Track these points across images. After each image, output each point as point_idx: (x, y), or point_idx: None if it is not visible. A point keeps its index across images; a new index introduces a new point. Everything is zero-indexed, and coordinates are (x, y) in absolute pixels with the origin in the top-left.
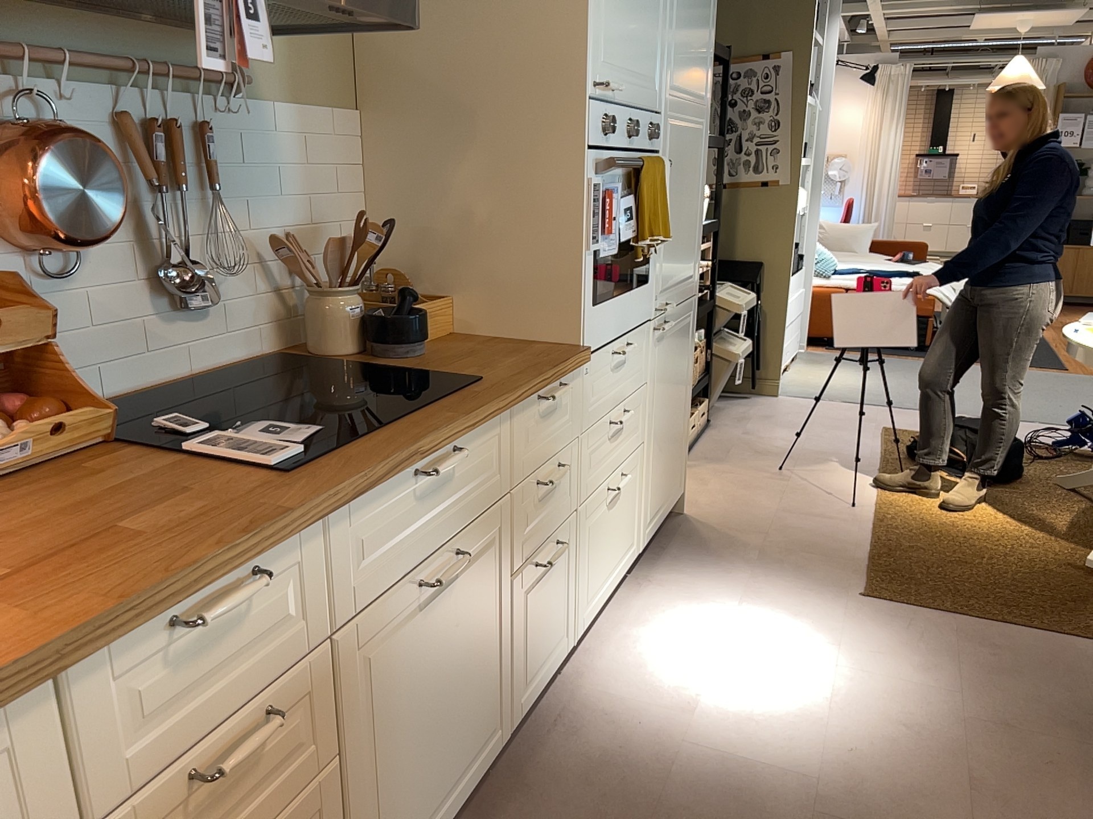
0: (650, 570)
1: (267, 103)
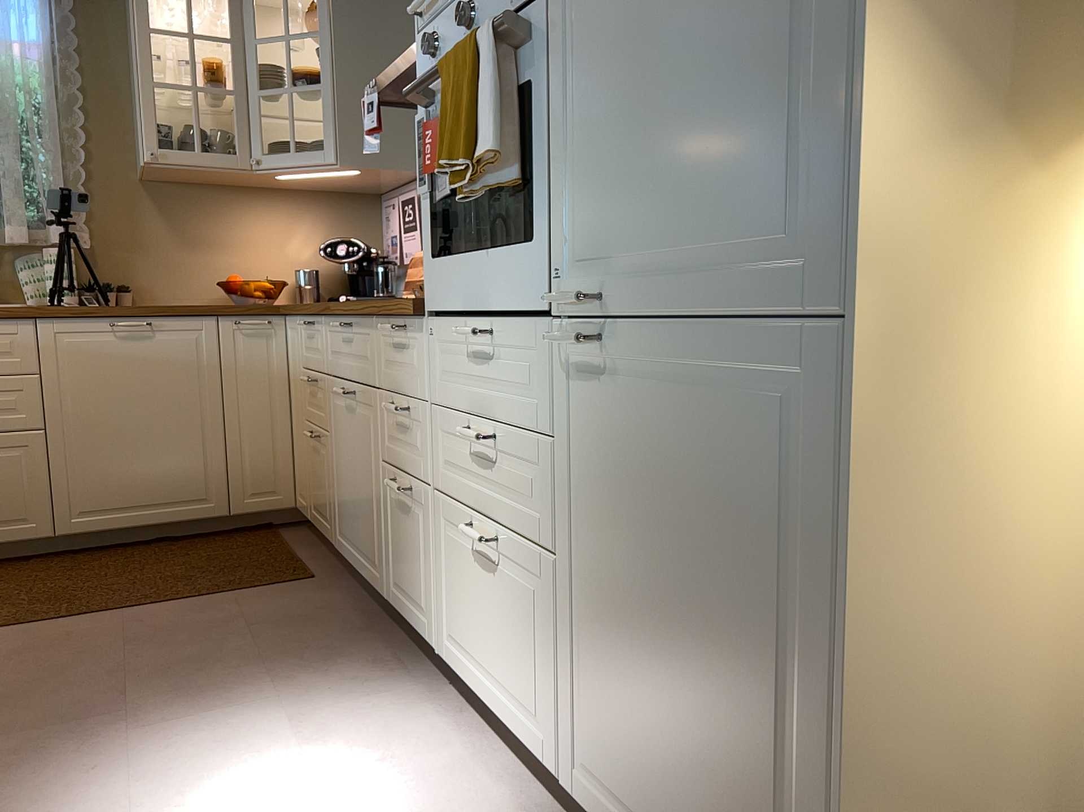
0: None
1: None
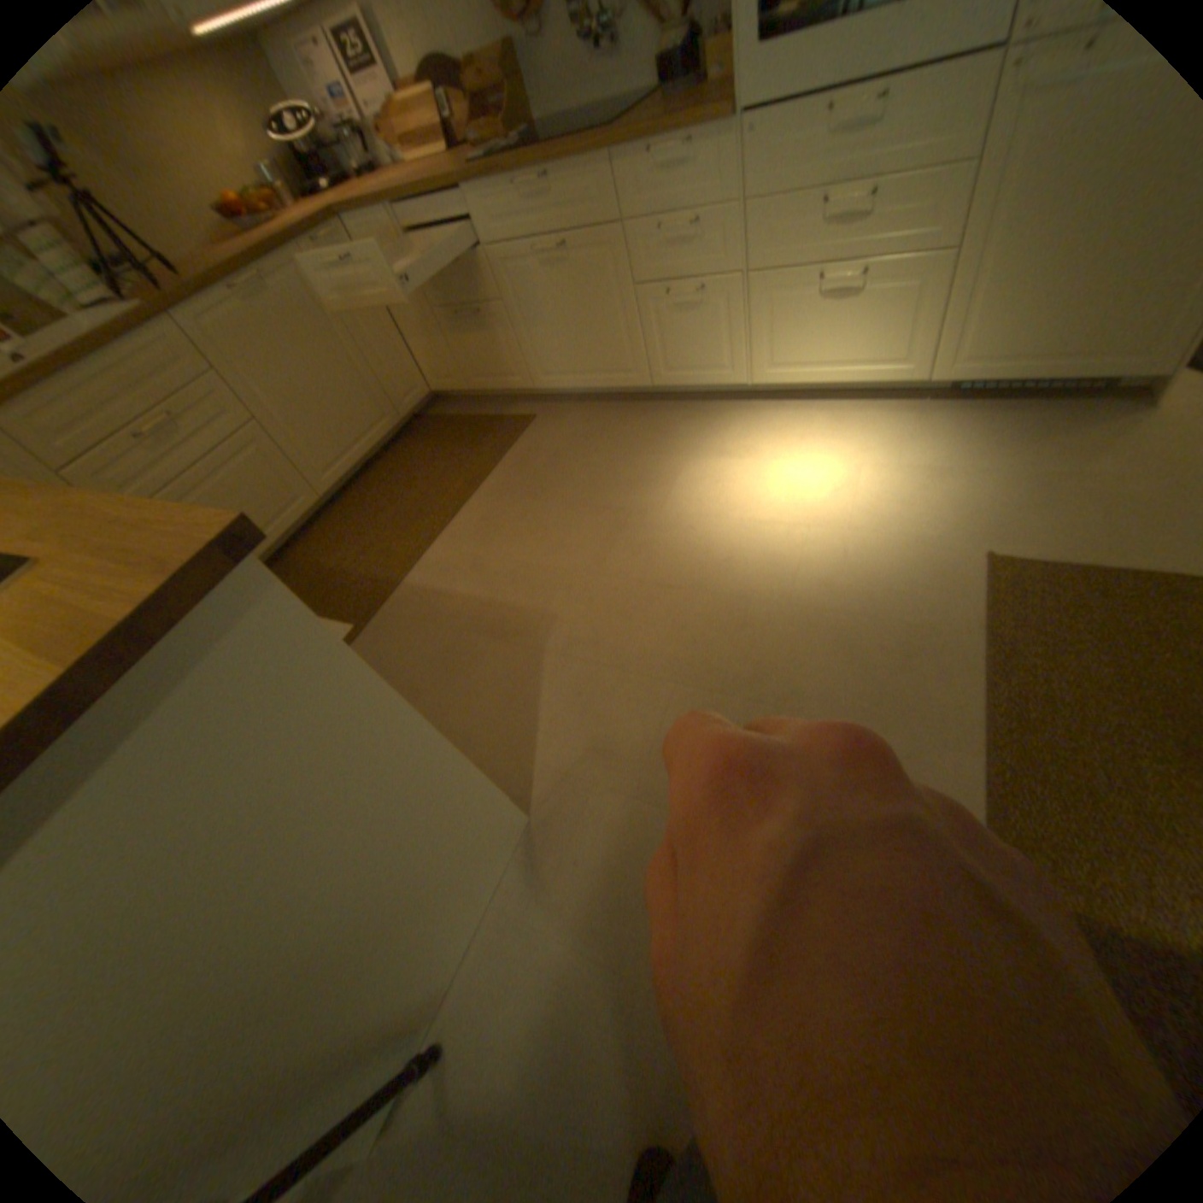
0: (949, 408)
1: None
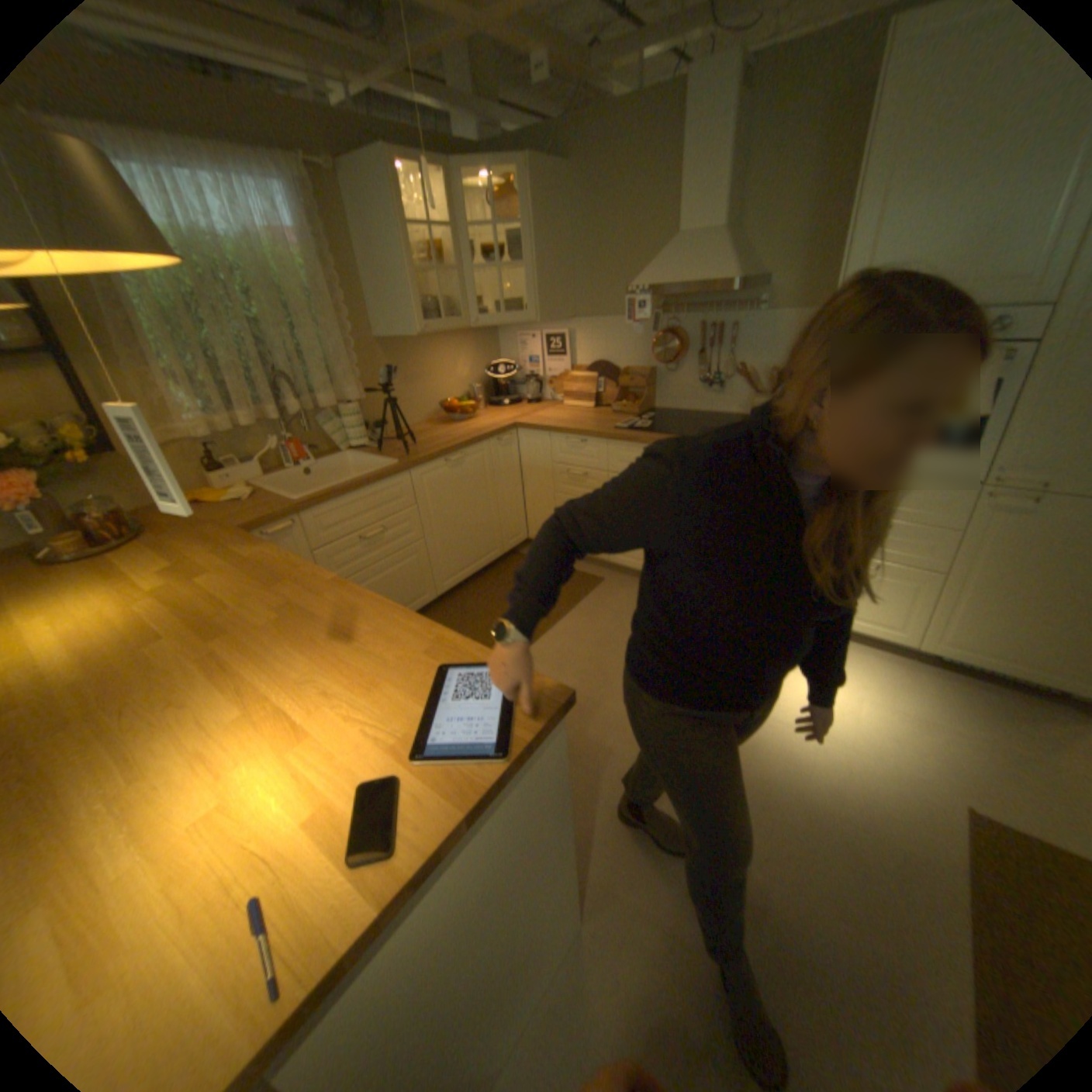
0: (932, 674)
1: (776, 309)
